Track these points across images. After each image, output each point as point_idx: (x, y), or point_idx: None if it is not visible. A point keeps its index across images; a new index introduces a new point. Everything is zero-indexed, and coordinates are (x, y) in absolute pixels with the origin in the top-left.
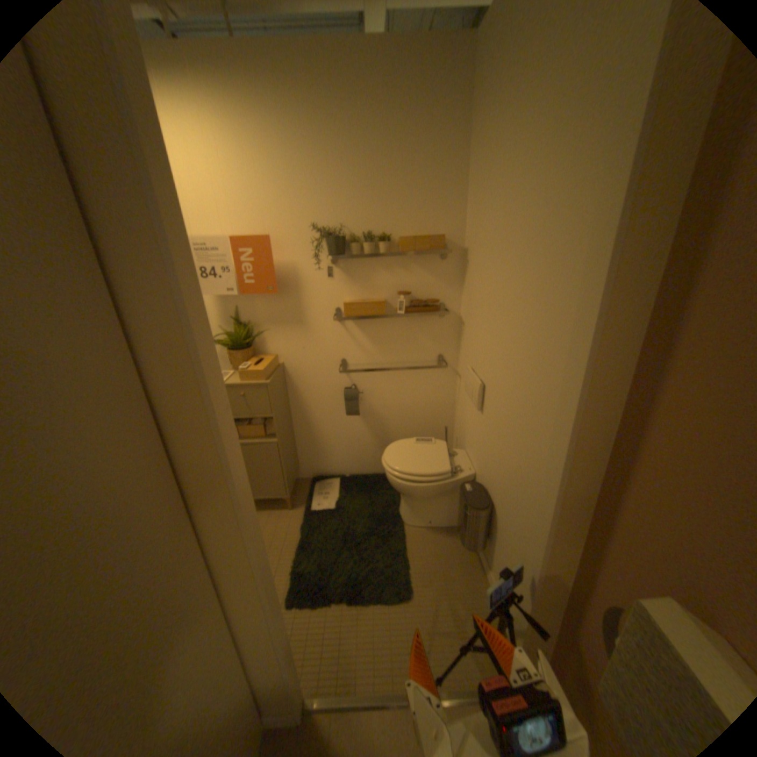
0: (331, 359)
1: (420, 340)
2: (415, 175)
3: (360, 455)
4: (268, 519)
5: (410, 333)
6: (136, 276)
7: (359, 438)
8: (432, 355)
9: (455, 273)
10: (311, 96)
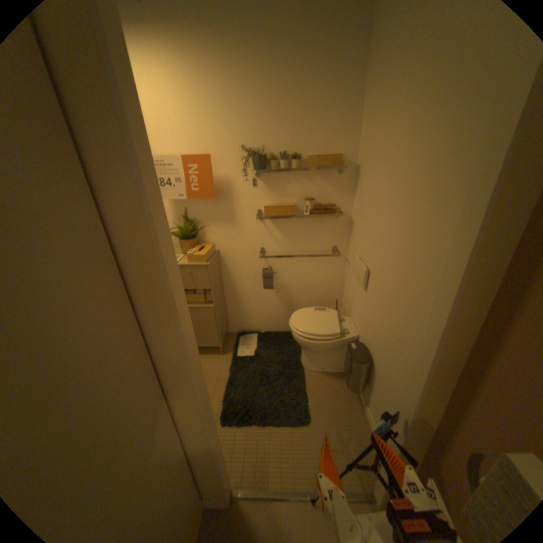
0: (253, 248)
1: (320, 235)
2: (321, 107)
3: (273, 318)
4: (206, 361)
5: (312, 229)
6: (113, 185)
7: (272, 305)
8: (329, 246)
9: (349, 184)
10: (243, 44)
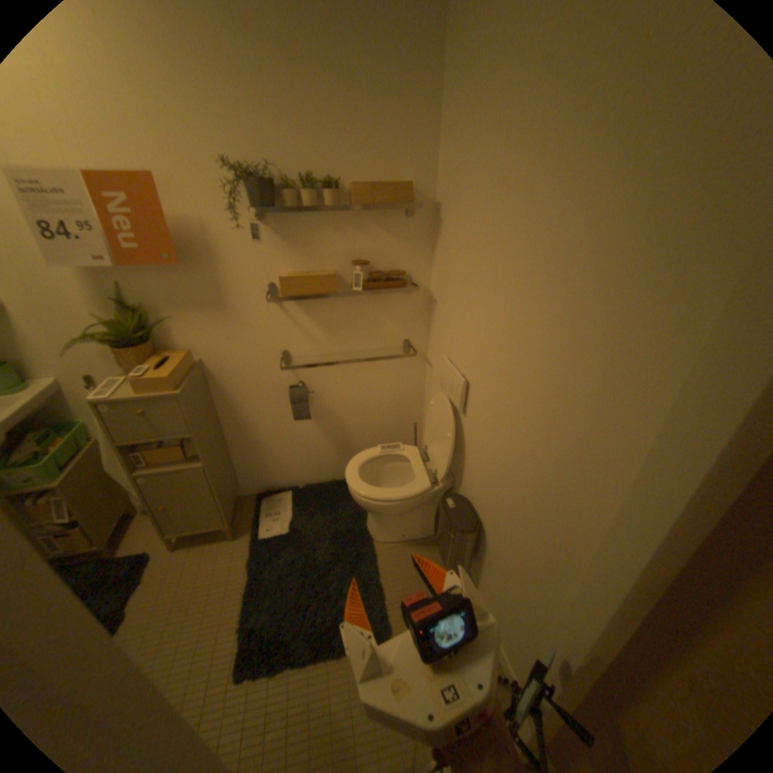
0: (268, 351)
1: (382, 322)
2: (369, 89)
3: (315, 461)
4: (202, 557)
5: (369, 313)
6: None
7: (312, 442)
8: (397, 339)
9: (424, 235)
10: None
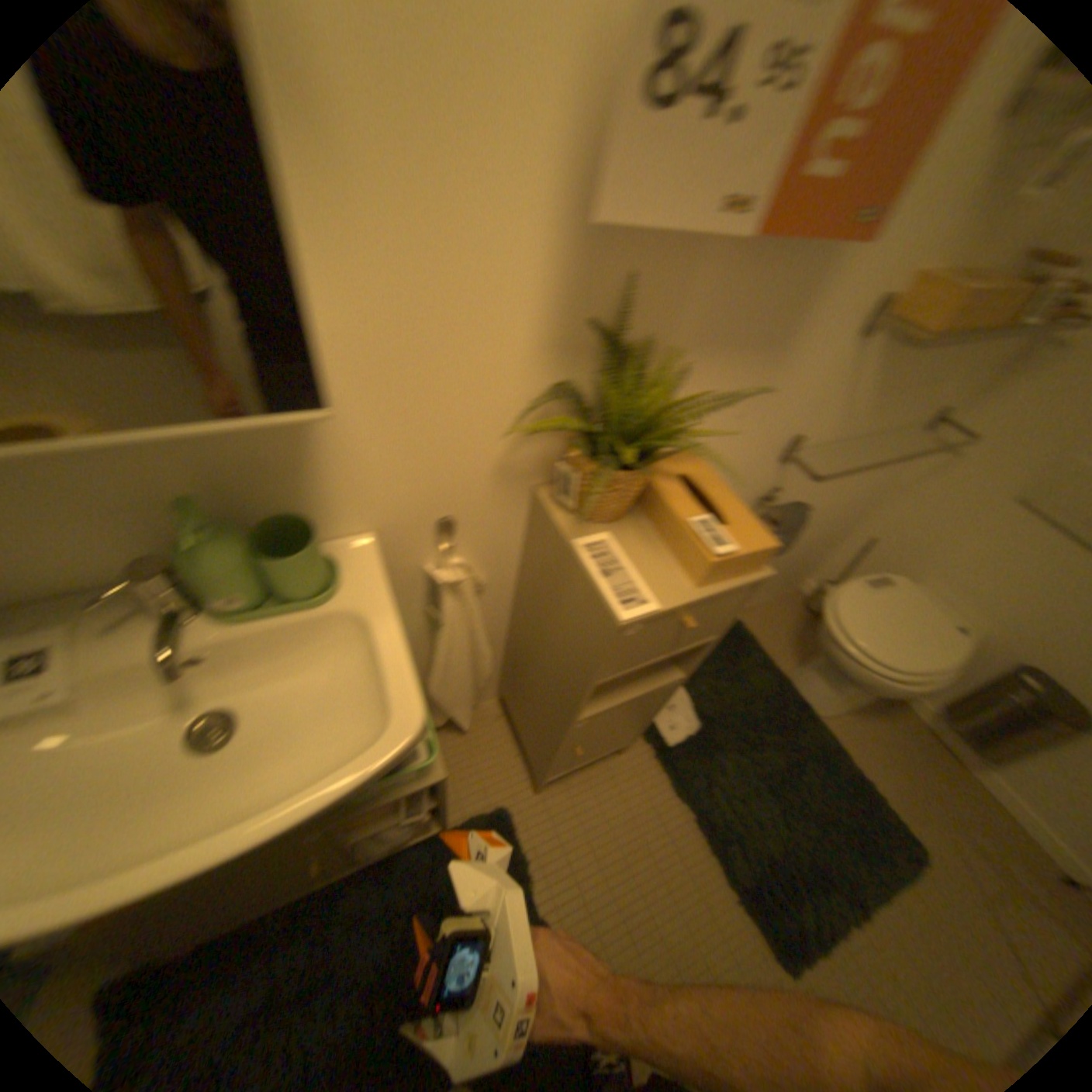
0: (778, 436)
1: (951, 376)
2: None
3: None
4: (595, 791)
5: (951, 360)
6: None
7: None
8: (940, 406)
9: None
10: None
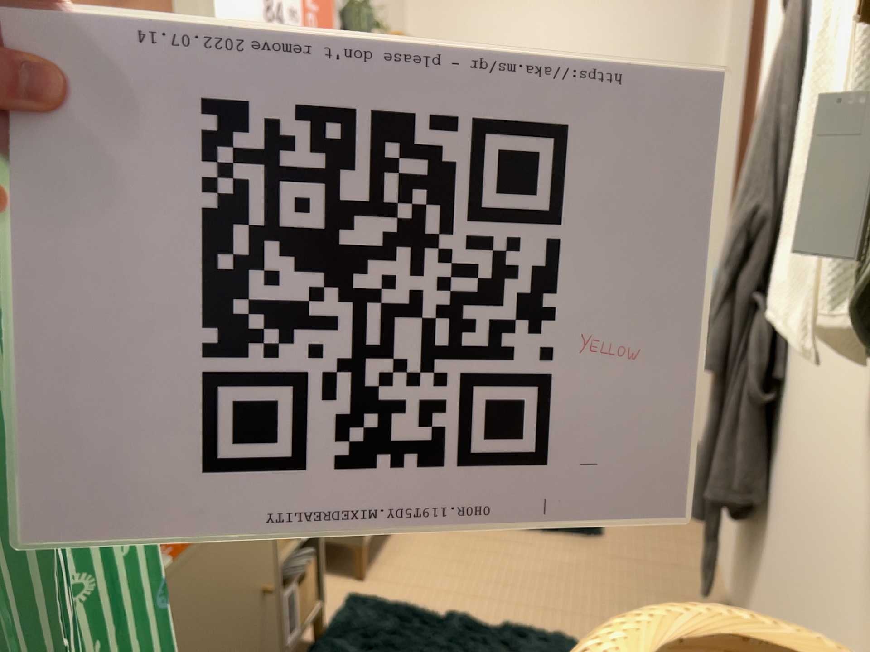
0: None
1: None
2: None
3: None
4: (405, 550)
5: None
6: None
7: None
8: None
9: None
10: None
